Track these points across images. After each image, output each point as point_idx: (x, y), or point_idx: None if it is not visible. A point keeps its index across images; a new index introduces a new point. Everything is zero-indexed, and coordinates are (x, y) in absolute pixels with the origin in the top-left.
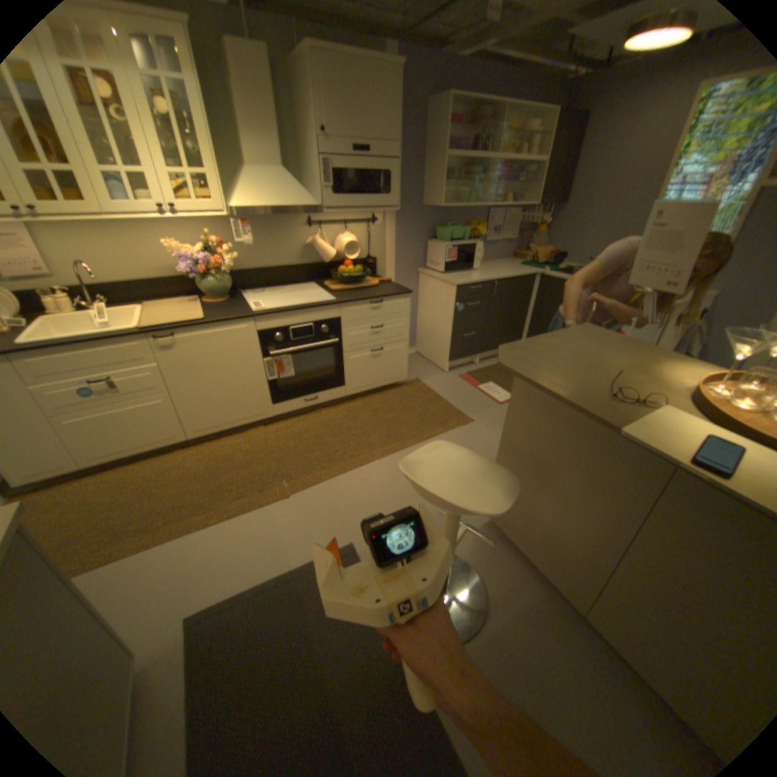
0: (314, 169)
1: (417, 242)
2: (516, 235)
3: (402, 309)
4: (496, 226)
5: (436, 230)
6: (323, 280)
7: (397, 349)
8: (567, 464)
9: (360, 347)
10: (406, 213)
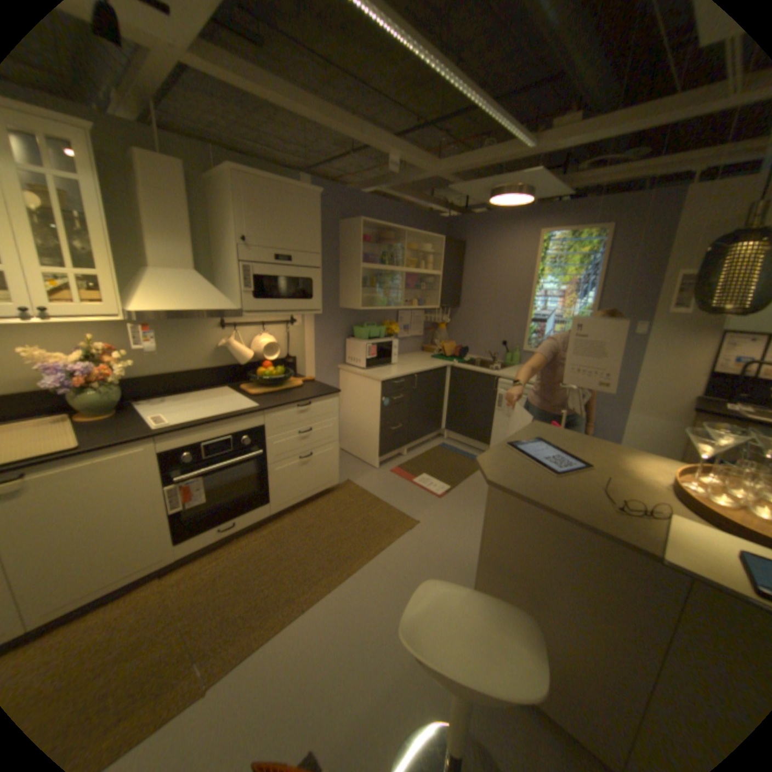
0: (234, 274)
1: (337, 340)
2: (422, 332)
3: (331, 409)
4: (405, 325)
5: (354, 329)
6: (239, 382)
7: (328, 452)
8: (566, 582)
9: (287, 455)
10: (324, 314)
